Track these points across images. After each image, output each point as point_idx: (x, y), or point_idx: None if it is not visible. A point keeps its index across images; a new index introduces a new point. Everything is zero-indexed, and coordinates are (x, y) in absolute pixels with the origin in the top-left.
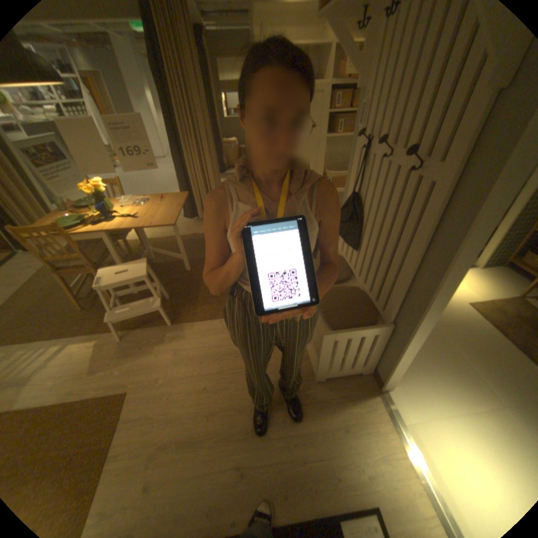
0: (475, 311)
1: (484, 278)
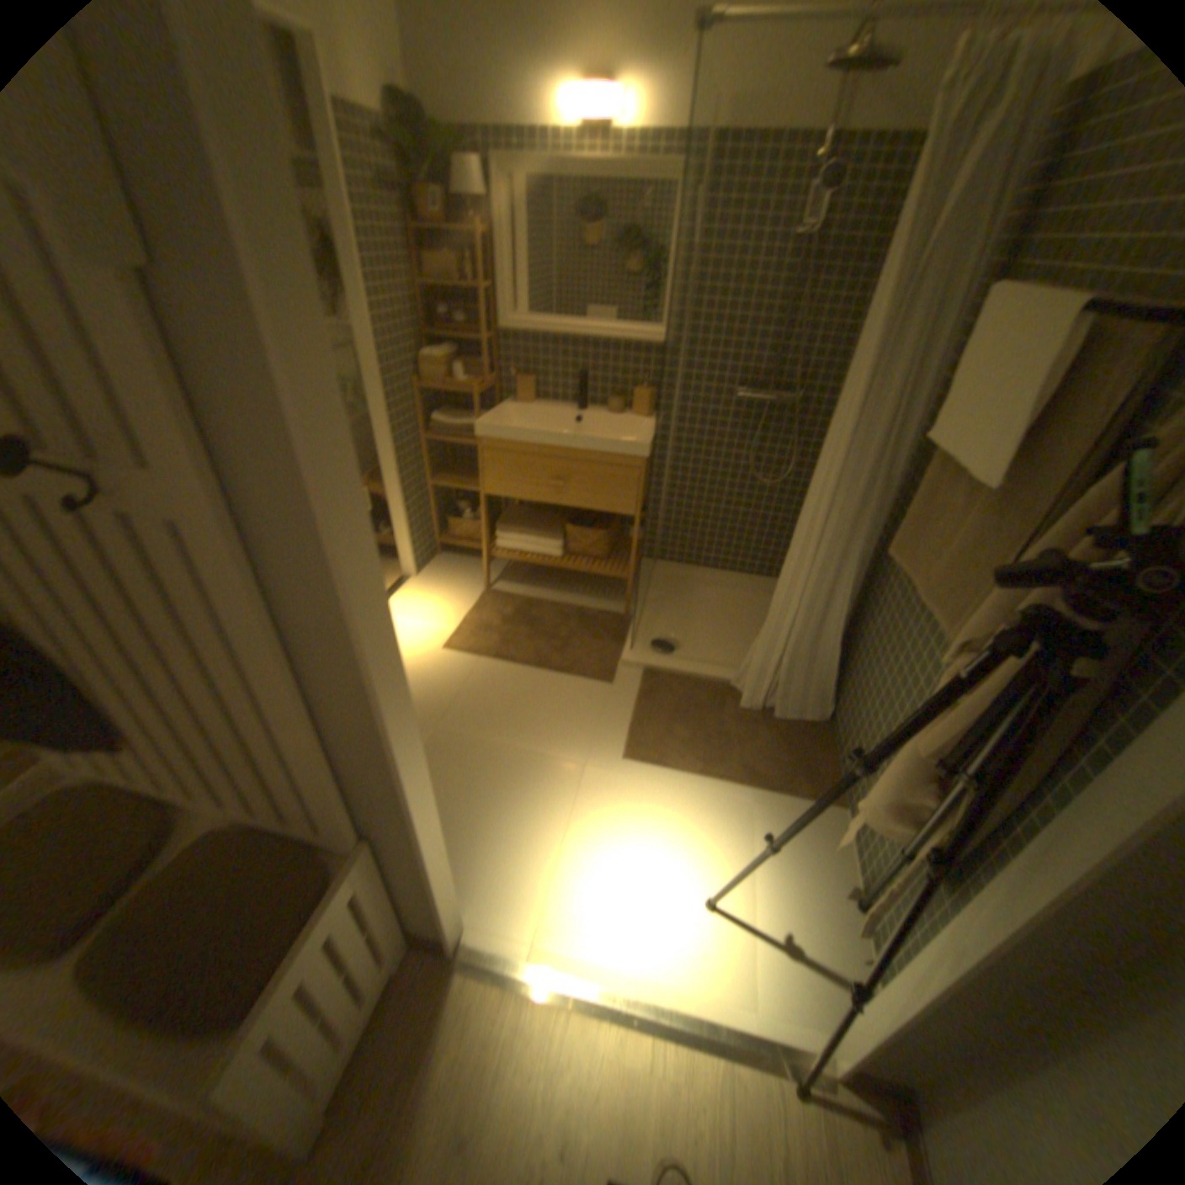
0: (459, 654)
1: (431, 590)
